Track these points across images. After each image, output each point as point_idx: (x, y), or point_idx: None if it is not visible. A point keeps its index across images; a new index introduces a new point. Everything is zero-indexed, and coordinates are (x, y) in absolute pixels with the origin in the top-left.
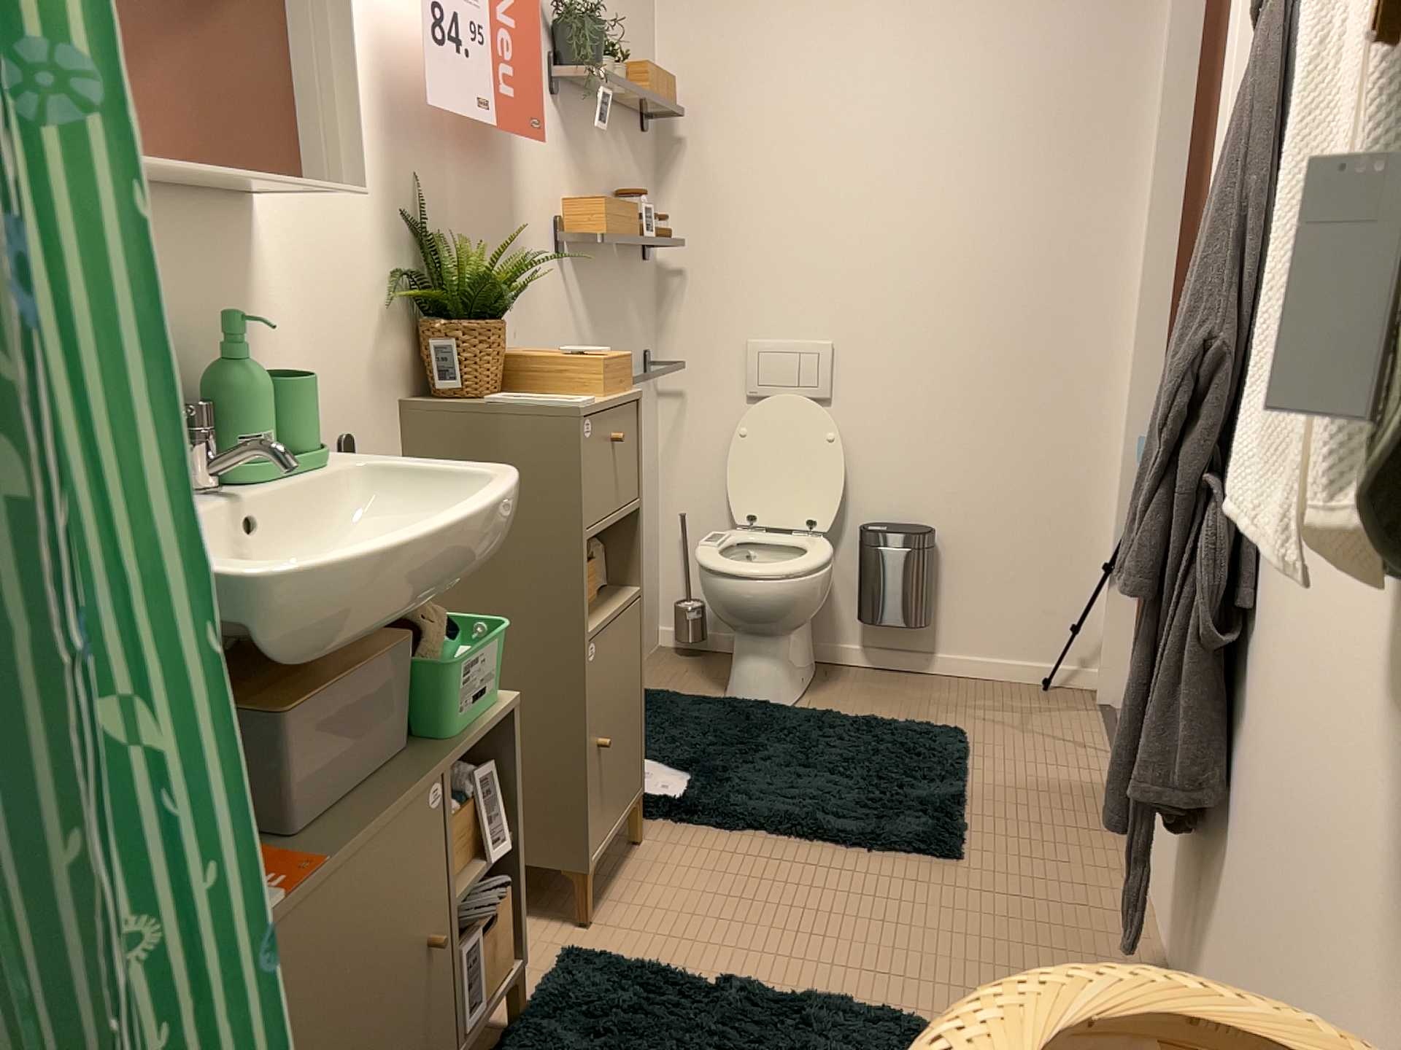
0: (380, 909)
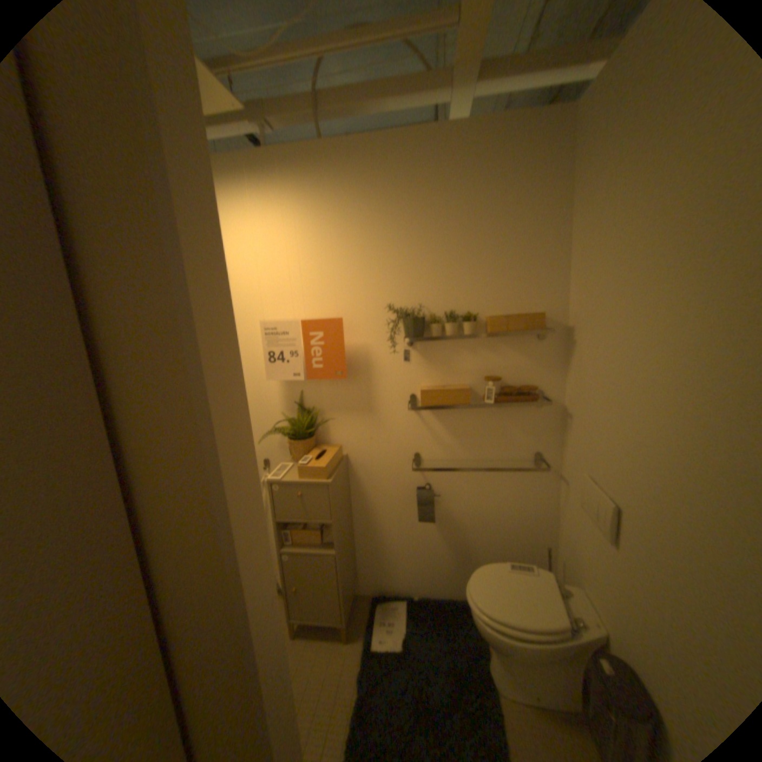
0: None
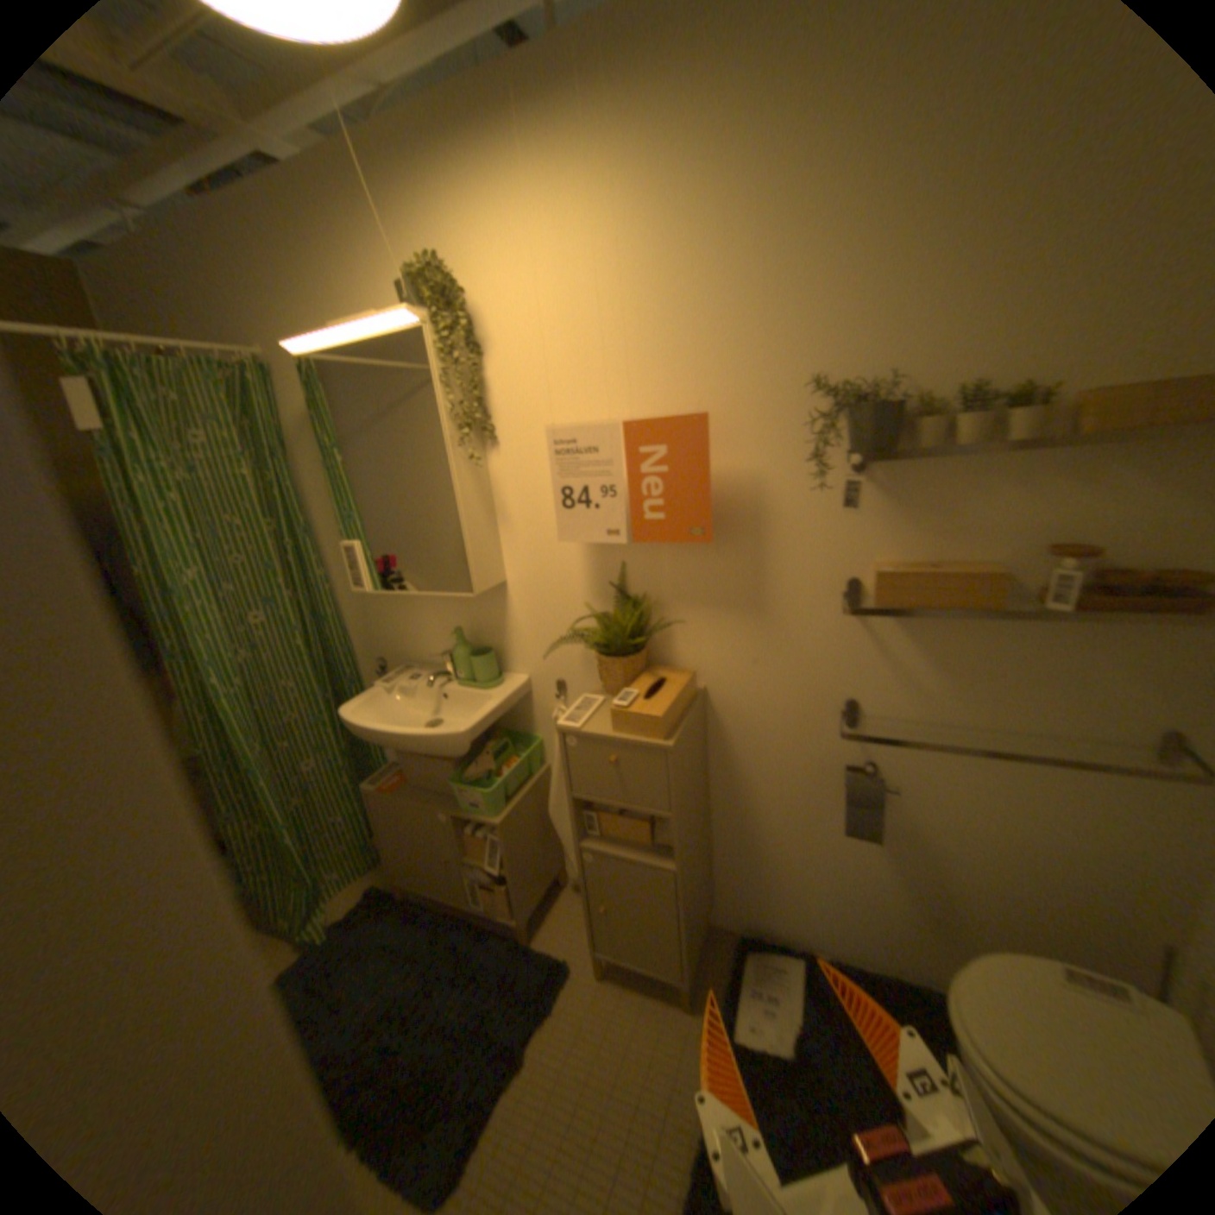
0: (411, 826)
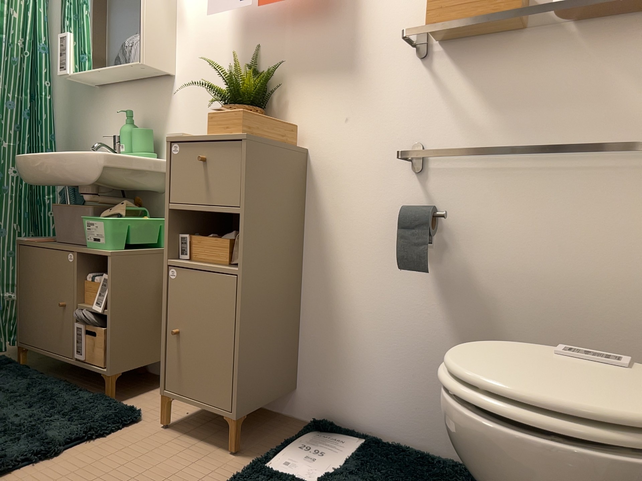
0: (46, 272)
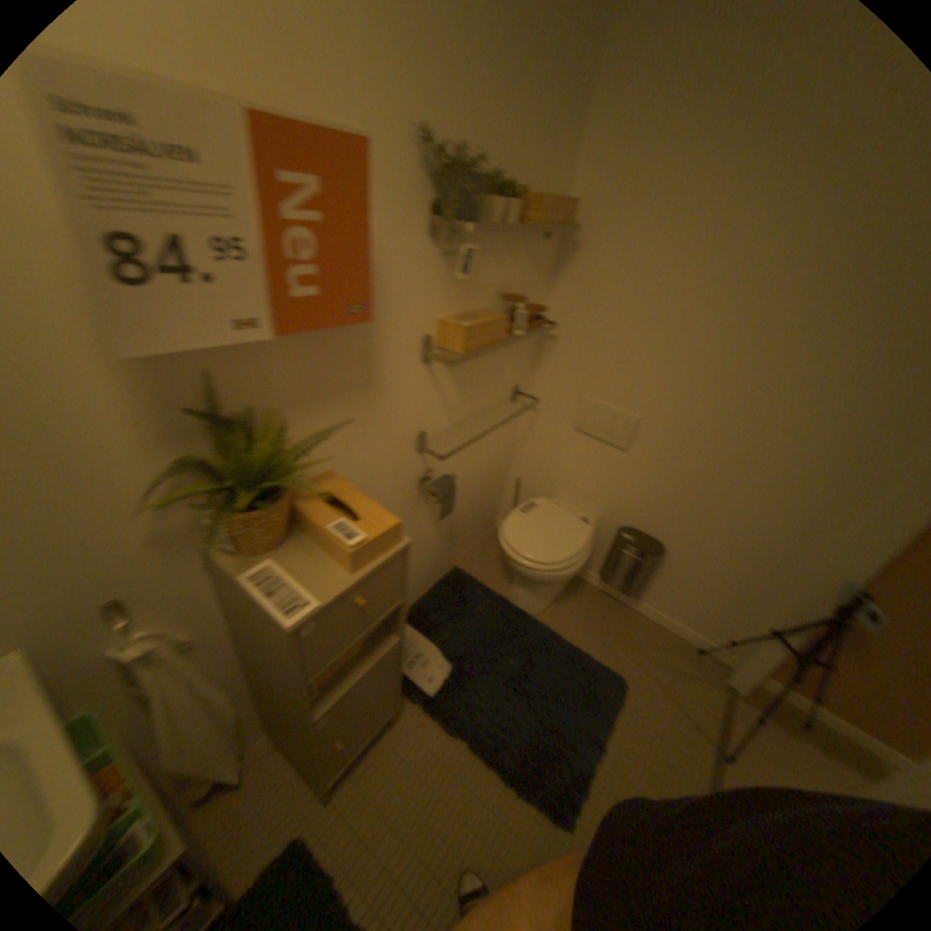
0: None
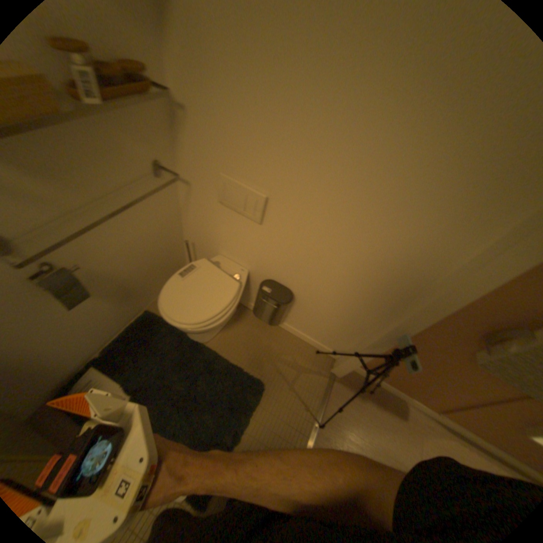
0: None
